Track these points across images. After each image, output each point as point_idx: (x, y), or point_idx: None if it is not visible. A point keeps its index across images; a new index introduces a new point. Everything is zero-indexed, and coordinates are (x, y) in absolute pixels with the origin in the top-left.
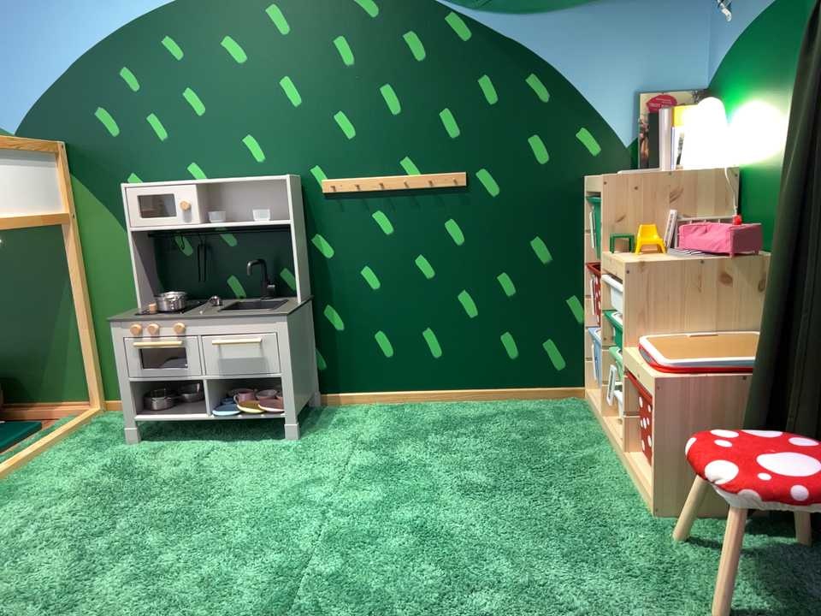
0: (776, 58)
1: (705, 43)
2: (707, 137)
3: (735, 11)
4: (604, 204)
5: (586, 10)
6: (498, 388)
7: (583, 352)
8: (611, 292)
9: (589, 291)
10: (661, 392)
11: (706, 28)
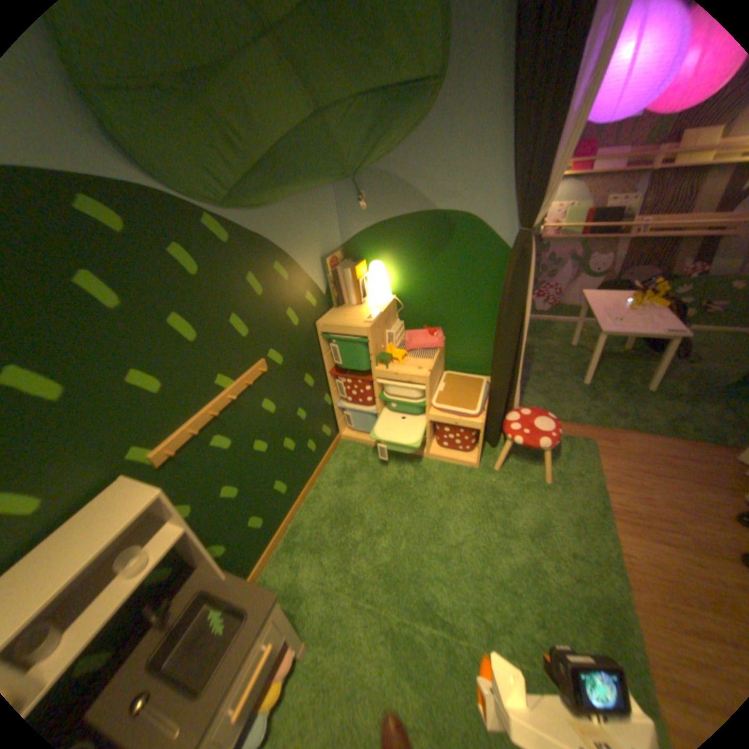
0: (424, 244)
1: (338, 218)
2: (384, 285)
3: (372, 206)
4: (371, 344)
5: (290, 201)
6: (313, 472)
7: (335, 418)
8: (377, 386)
9: (333, 386)
10: (483, 426)
11: (336, 208)
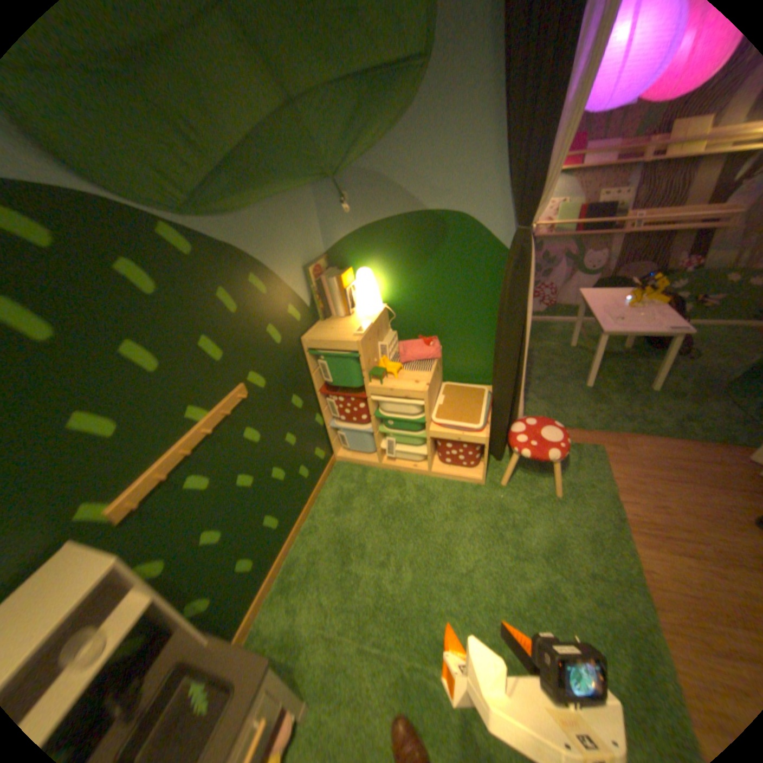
0: (414, 247)
1: (320, 222)
2: (374, 293)
3: (357, 208)
4: (363, 358)
5: (264, 205)
6: (308, 500)
7: (329, 438)
8: (373, 403)
9: (324, 405)
10: (488, 440)
11: (317, 211)
